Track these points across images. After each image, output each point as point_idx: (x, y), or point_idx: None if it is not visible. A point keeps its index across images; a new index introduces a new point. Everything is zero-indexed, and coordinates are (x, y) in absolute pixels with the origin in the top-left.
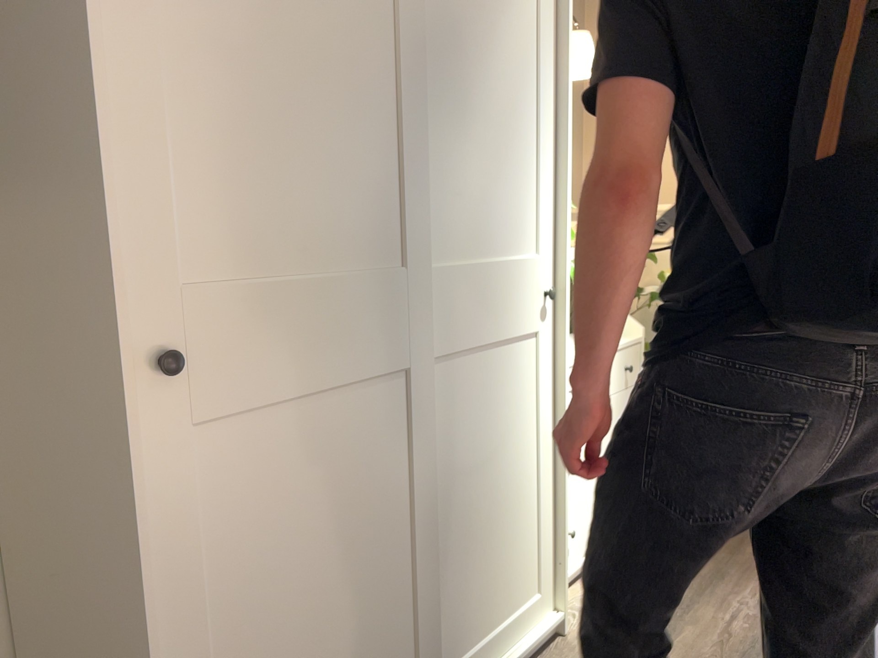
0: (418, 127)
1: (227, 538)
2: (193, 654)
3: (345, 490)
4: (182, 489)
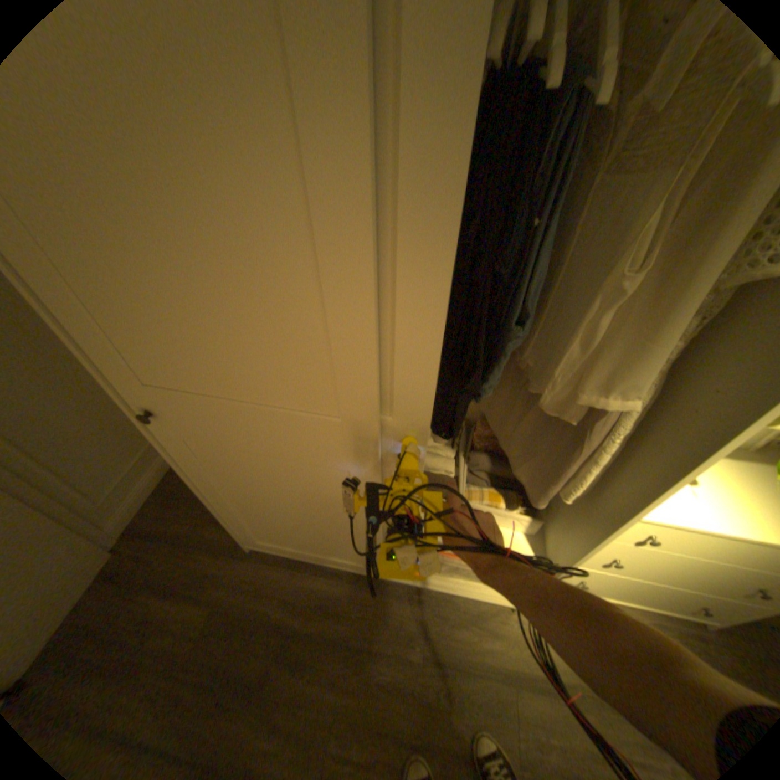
0: (352, 309)
1: (222, 477)
2: (217, 497)
3: (297, 492)
4: (186, 456)
